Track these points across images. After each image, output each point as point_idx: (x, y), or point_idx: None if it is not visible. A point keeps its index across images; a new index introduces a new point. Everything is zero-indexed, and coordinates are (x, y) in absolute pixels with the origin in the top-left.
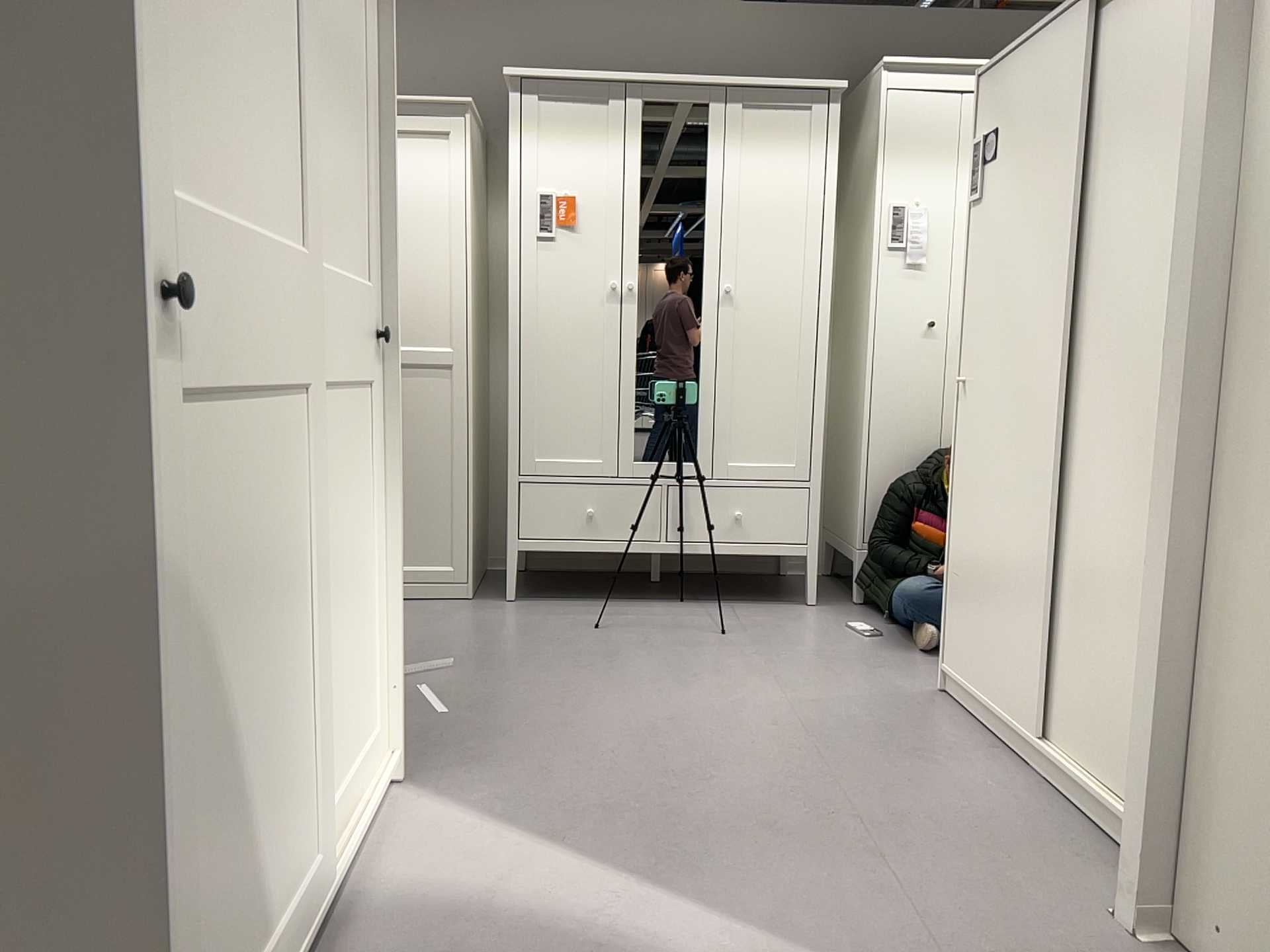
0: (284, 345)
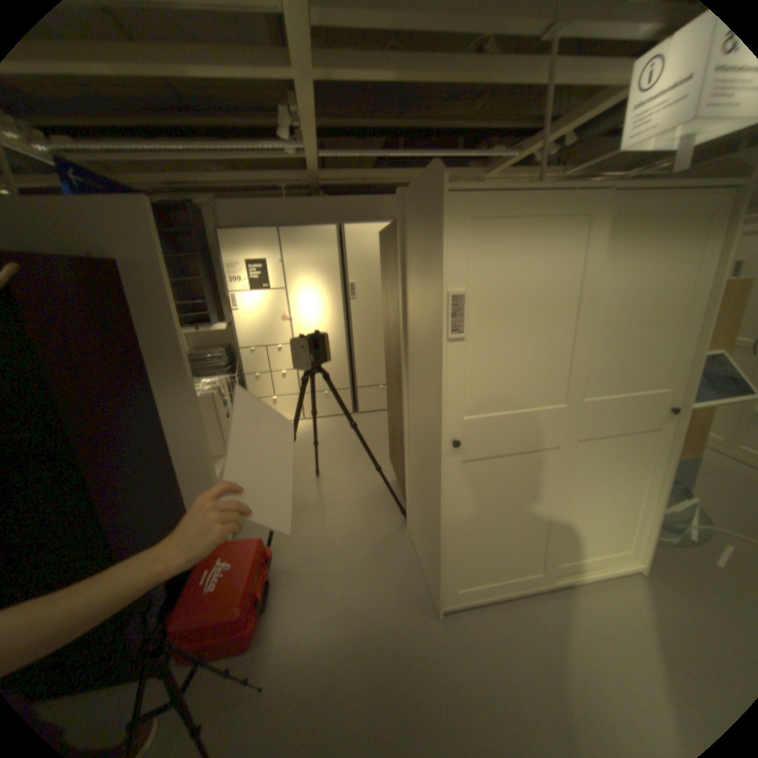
0: (546, 436)
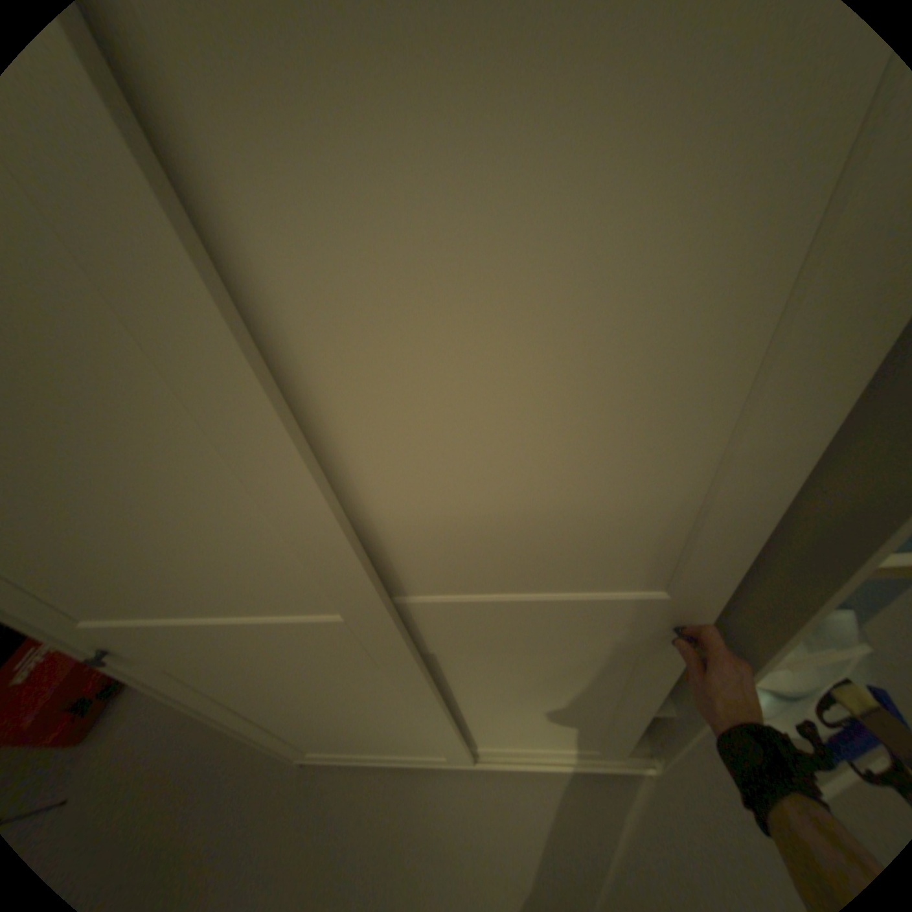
0: (322, 656)
